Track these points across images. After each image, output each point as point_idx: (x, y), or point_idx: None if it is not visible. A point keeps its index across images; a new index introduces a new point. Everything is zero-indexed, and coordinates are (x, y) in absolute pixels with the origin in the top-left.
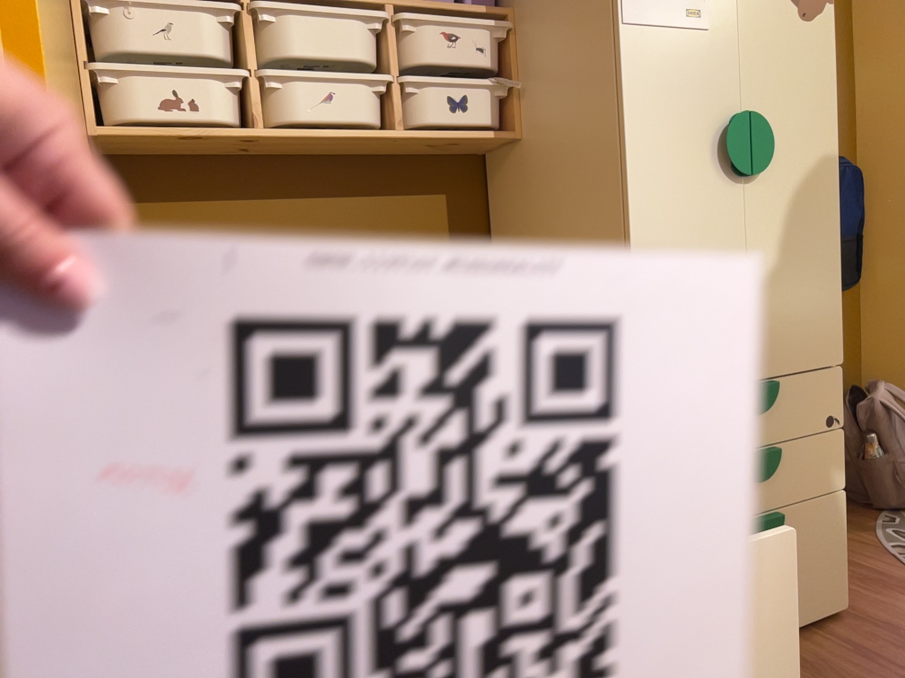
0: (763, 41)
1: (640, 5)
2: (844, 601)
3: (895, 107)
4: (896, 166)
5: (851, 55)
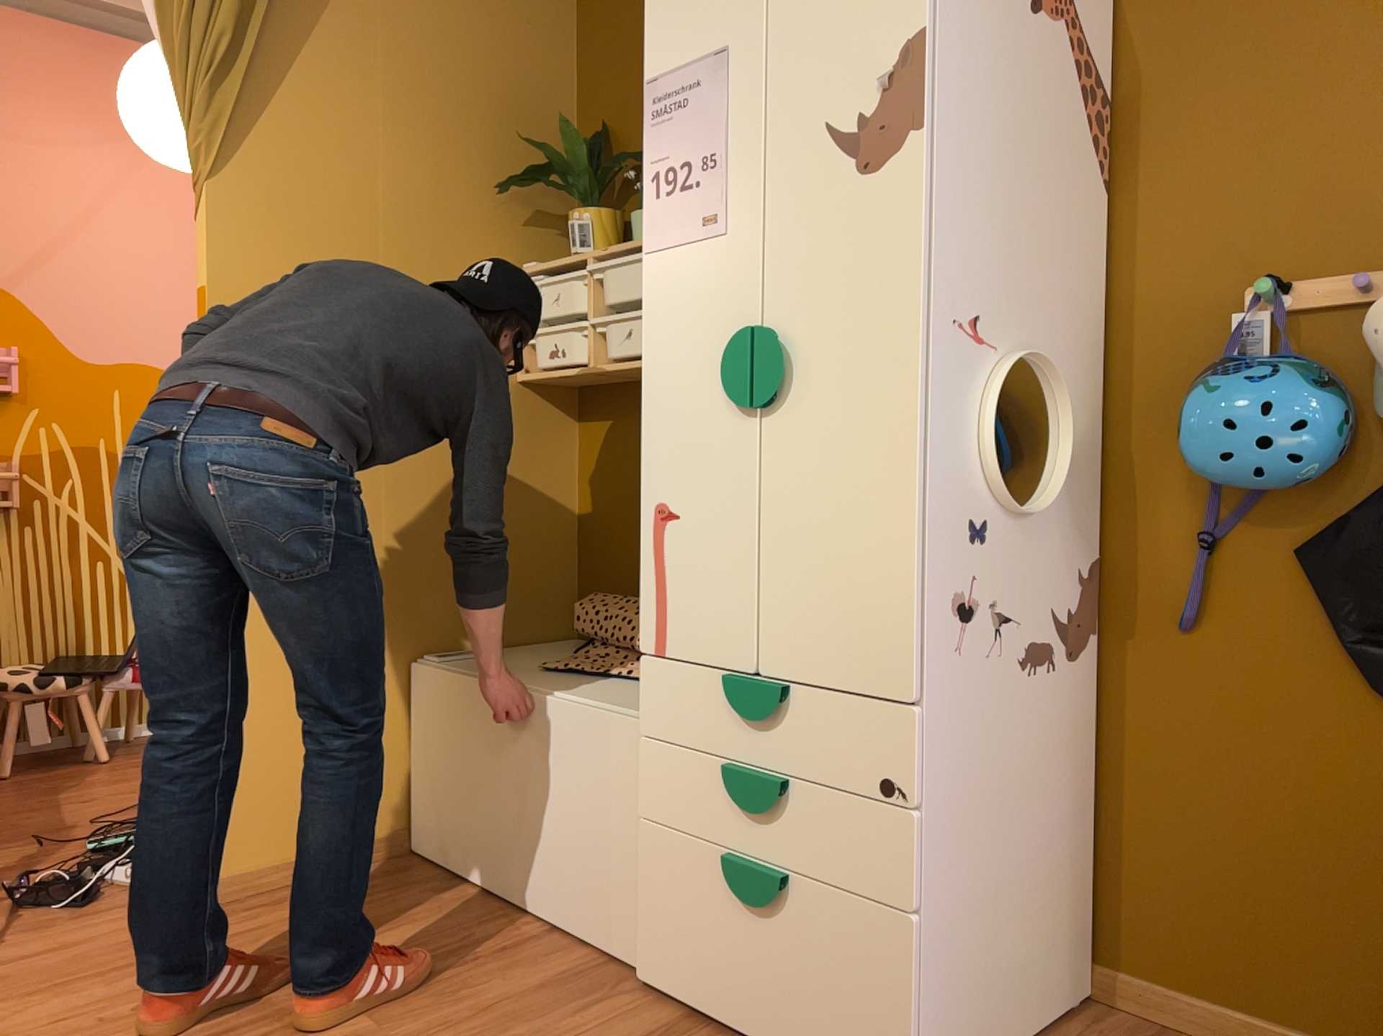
0: (796, 224)
1: (659, 228)
2: None
3: None
4: None
5: None
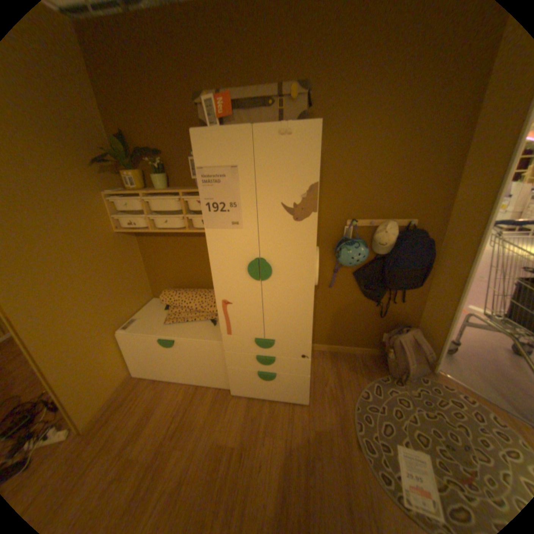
0: (270, 231)
1: (211, 222)
2: (305, 403)
3: (475, 209)
4: (465, 239)
5: (460, 174)
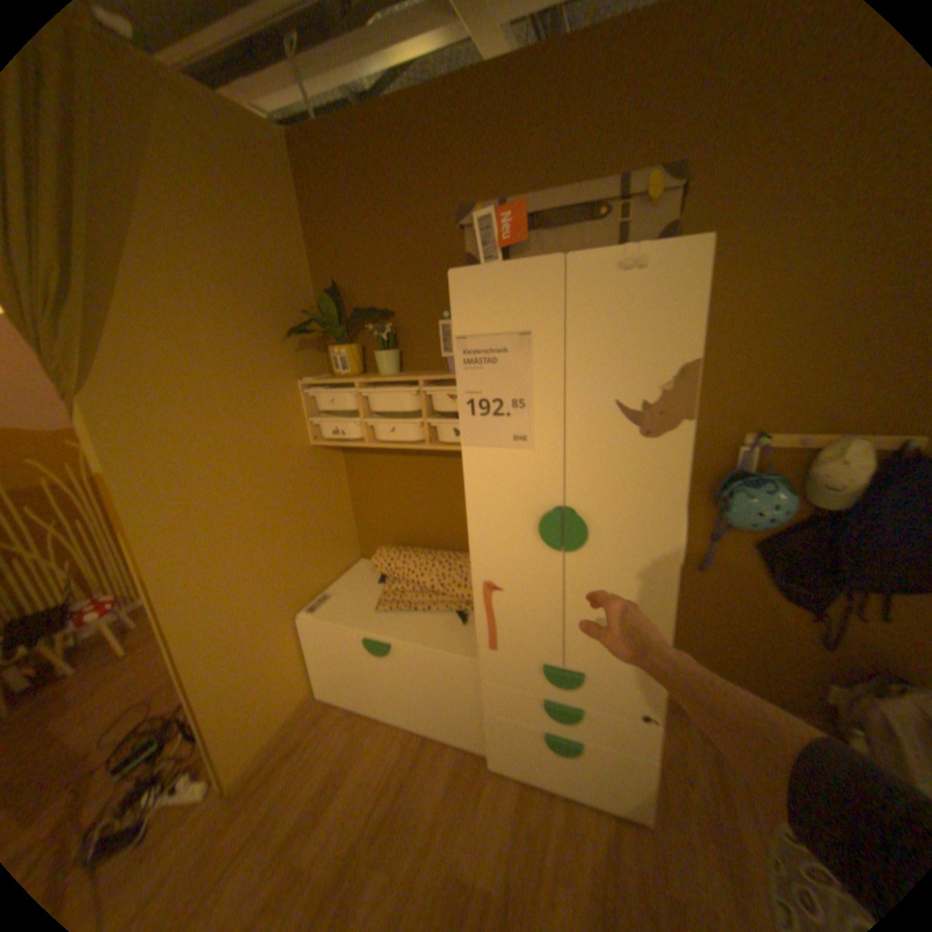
0: (590, 455)
1: (474, 434)
2: (645, 820)
3: None
4: None
5: None
